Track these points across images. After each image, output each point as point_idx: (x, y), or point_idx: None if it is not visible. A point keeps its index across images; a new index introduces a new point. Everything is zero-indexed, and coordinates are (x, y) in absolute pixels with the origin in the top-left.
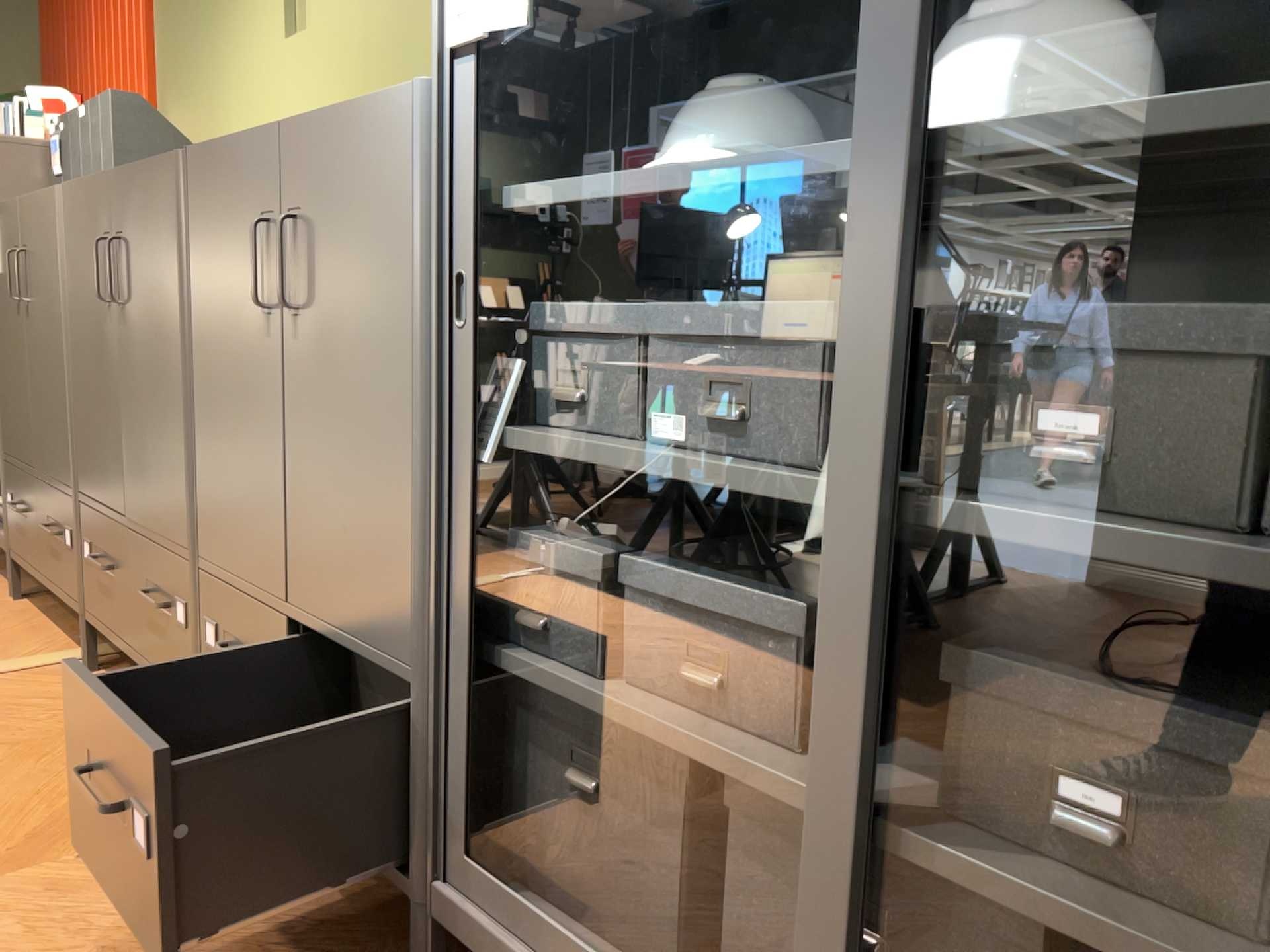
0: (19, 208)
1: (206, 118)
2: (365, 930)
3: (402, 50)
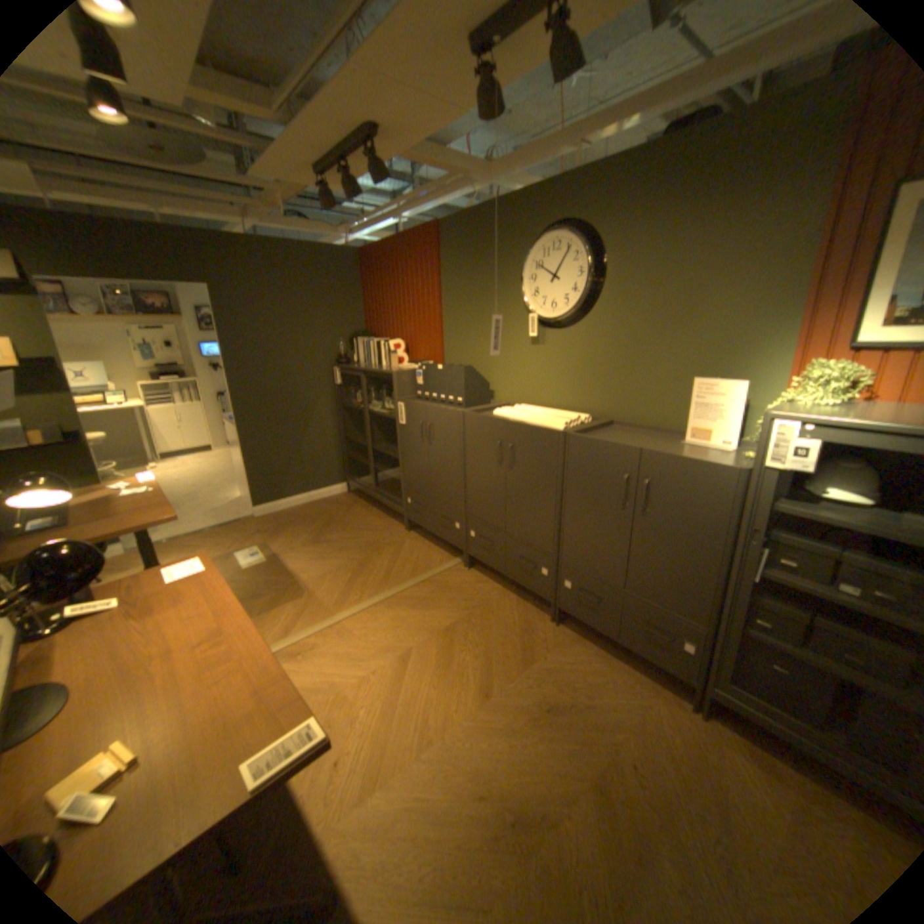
0: (425, 407)
1: (476, 360)
2: (654, 684)
3: (607, 367)
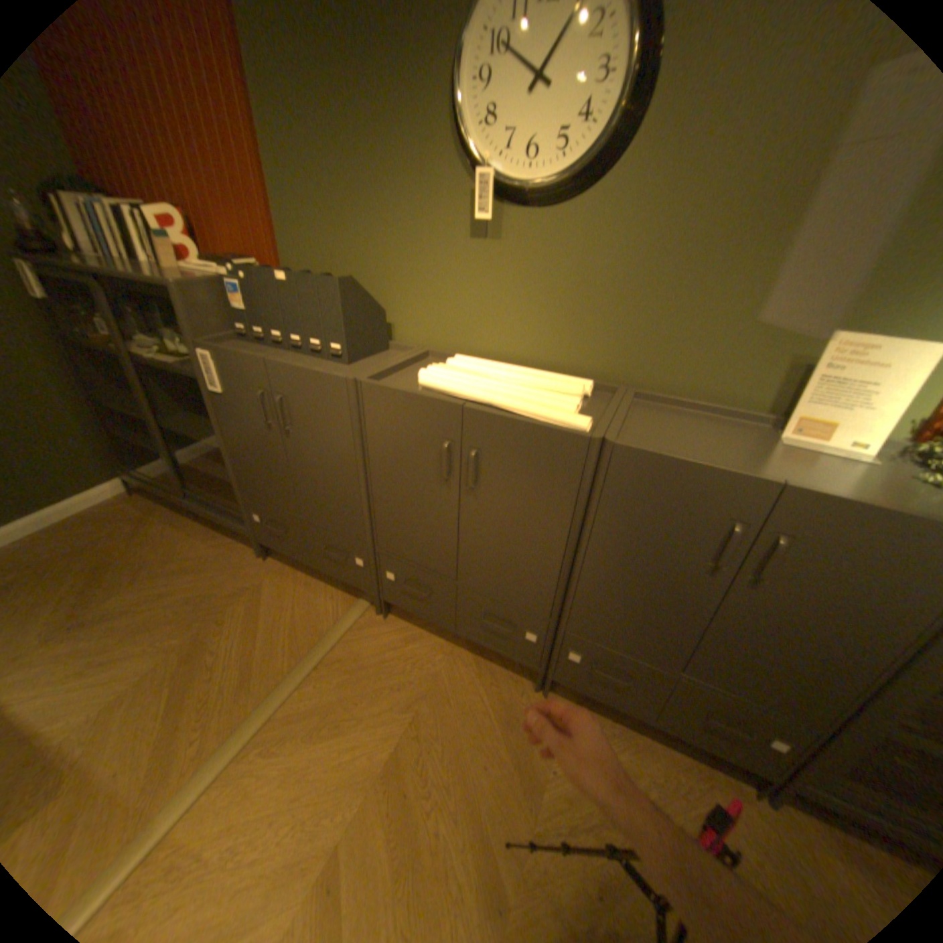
0: (265, 364)
1: (351, 262)
2: (699, 765)
3: (629, 293)
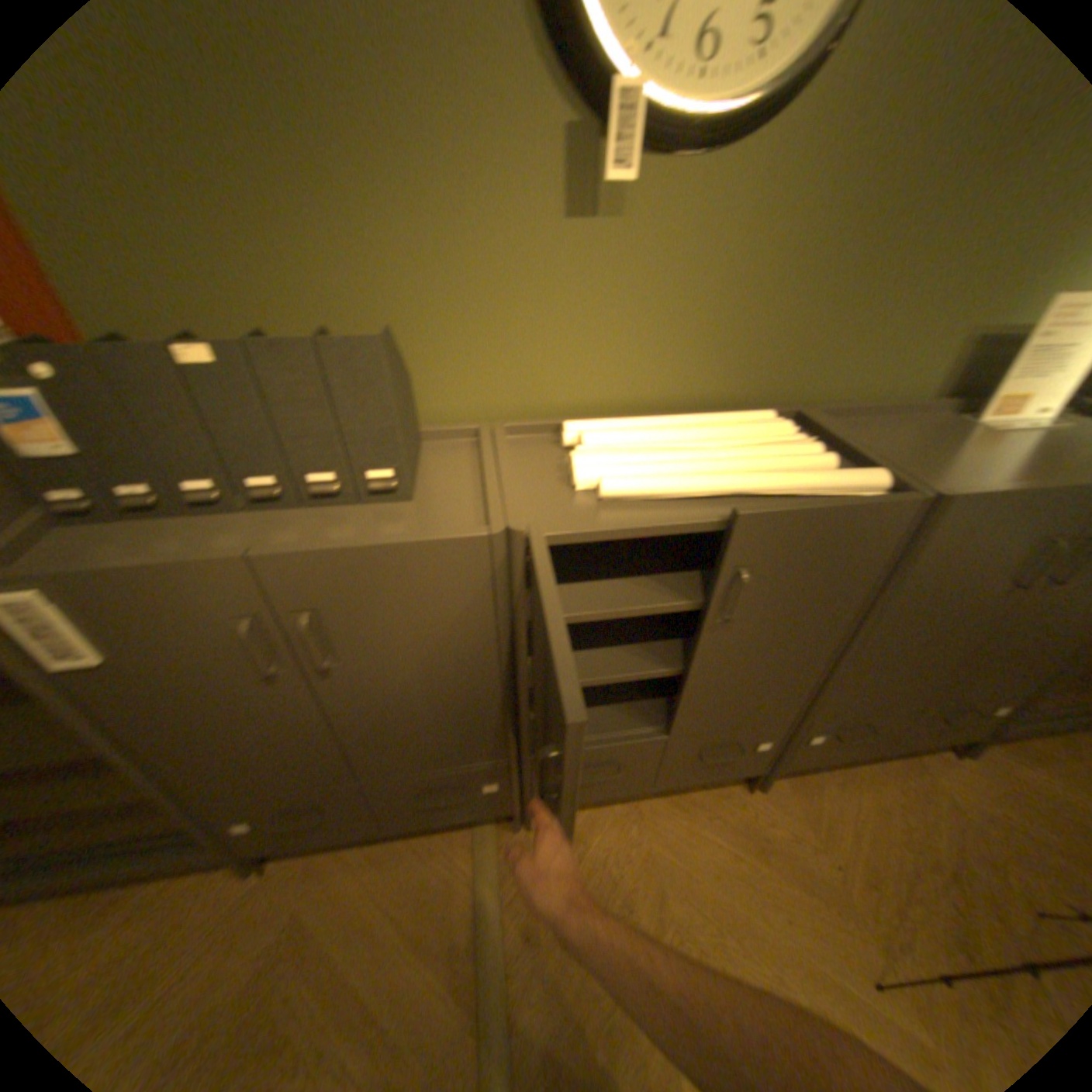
0: (248, 564)
1: (292, 288)
2: (911, 762)
3: (811, 279)
